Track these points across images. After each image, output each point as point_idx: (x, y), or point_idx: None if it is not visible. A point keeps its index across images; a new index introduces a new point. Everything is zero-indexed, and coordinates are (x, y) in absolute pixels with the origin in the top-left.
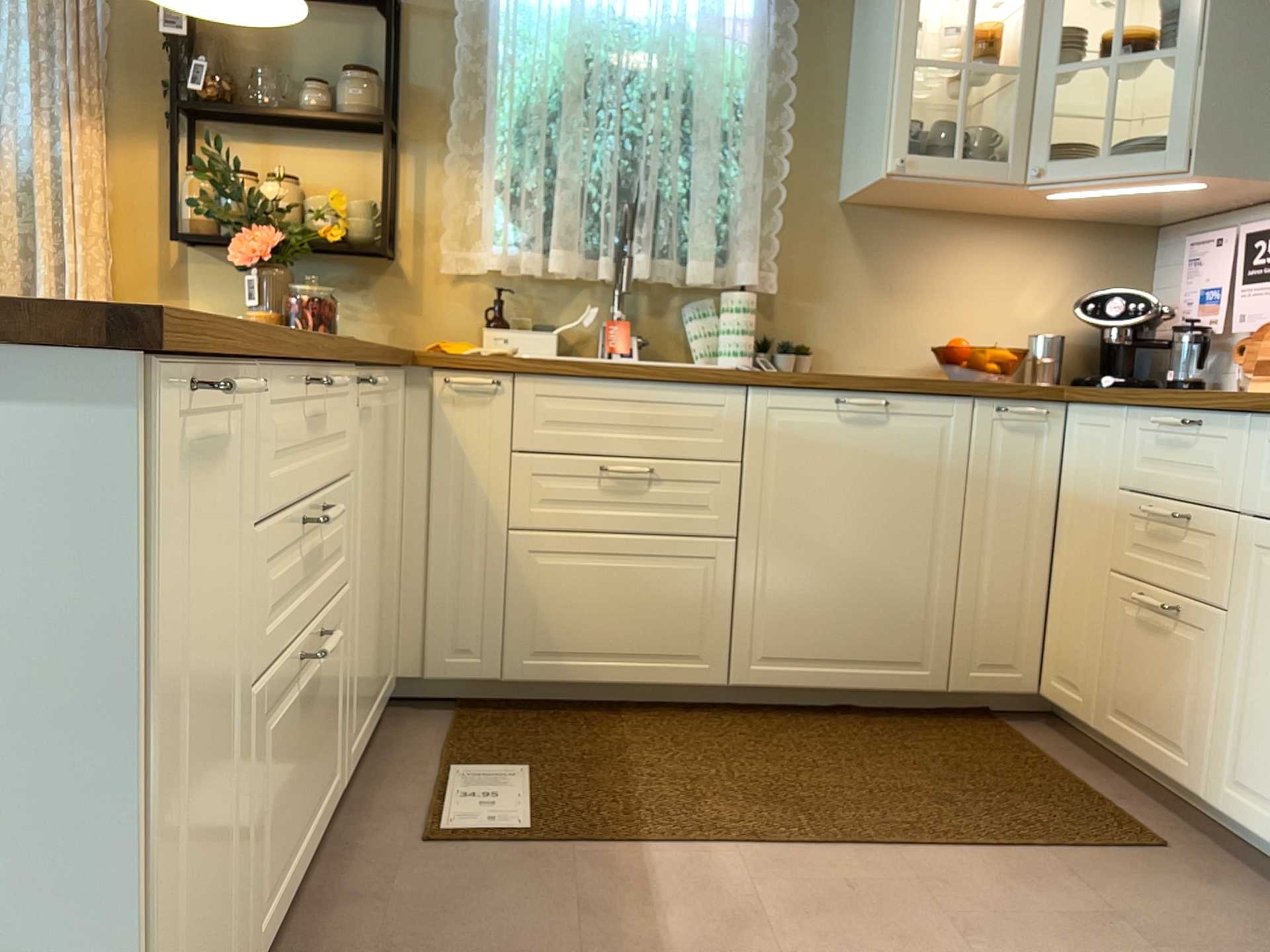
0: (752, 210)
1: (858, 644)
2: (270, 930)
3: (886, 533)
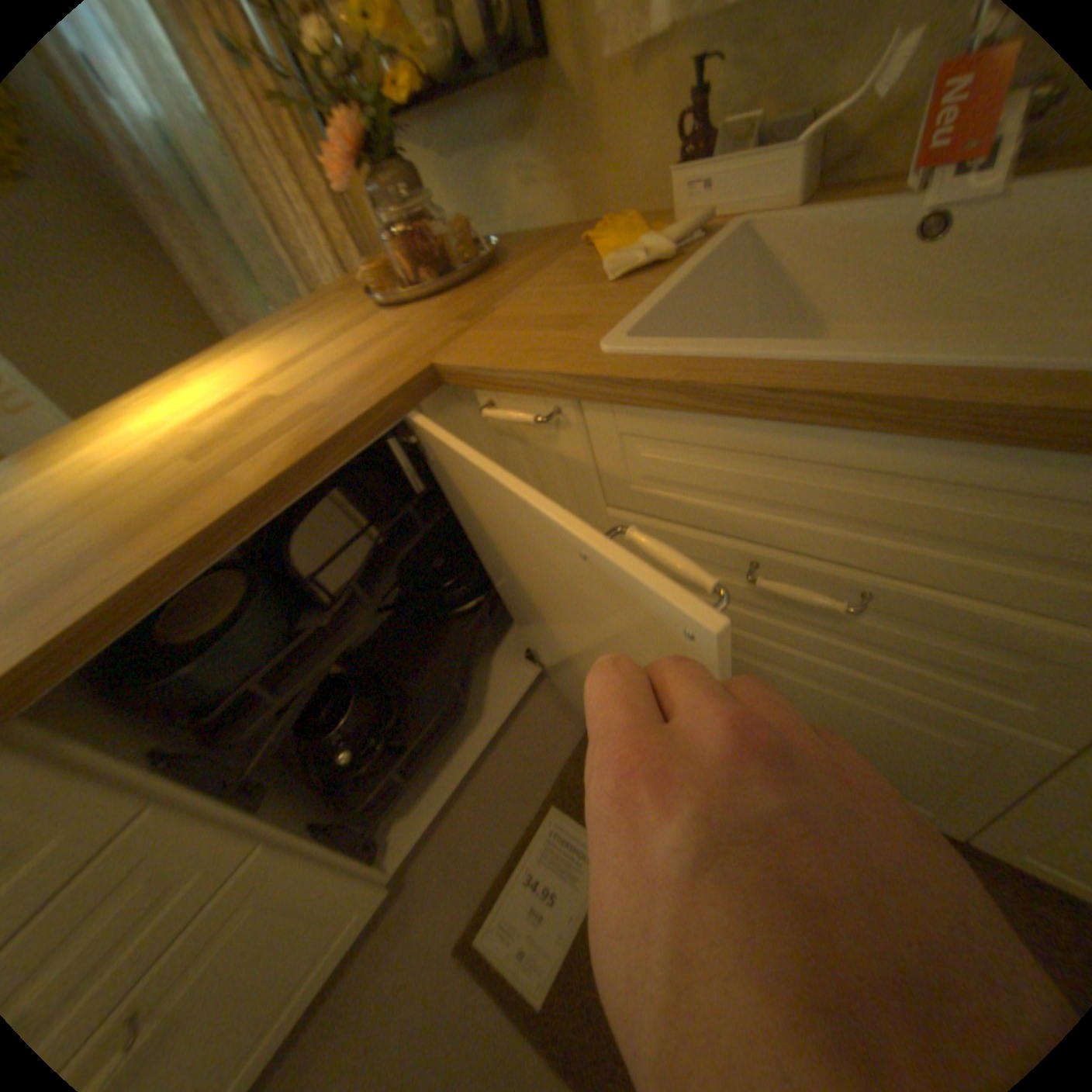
0: None
1: None
2: None
3: None
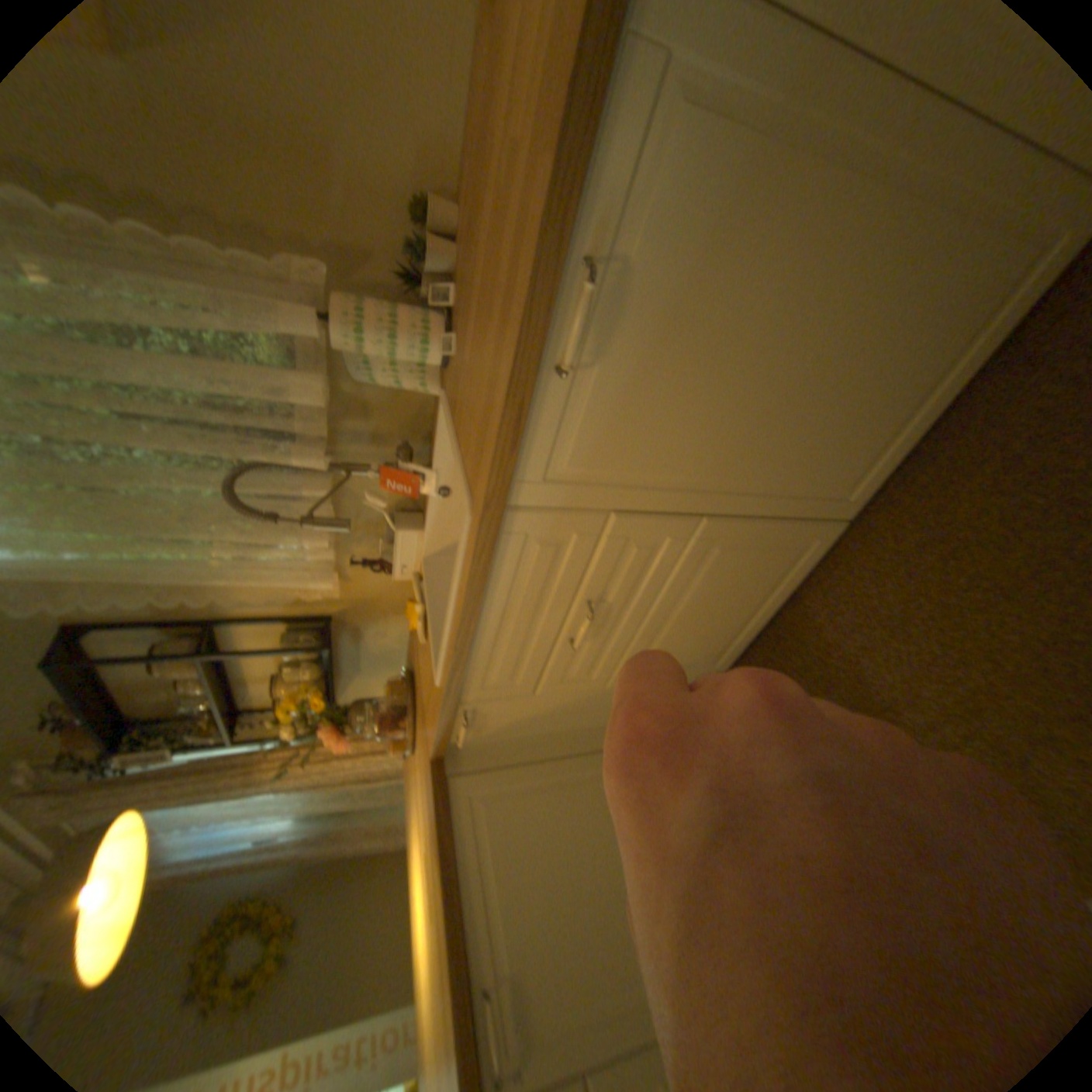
0: (197, 290)
1: (932, 365)
2: None
3: (820, 298)
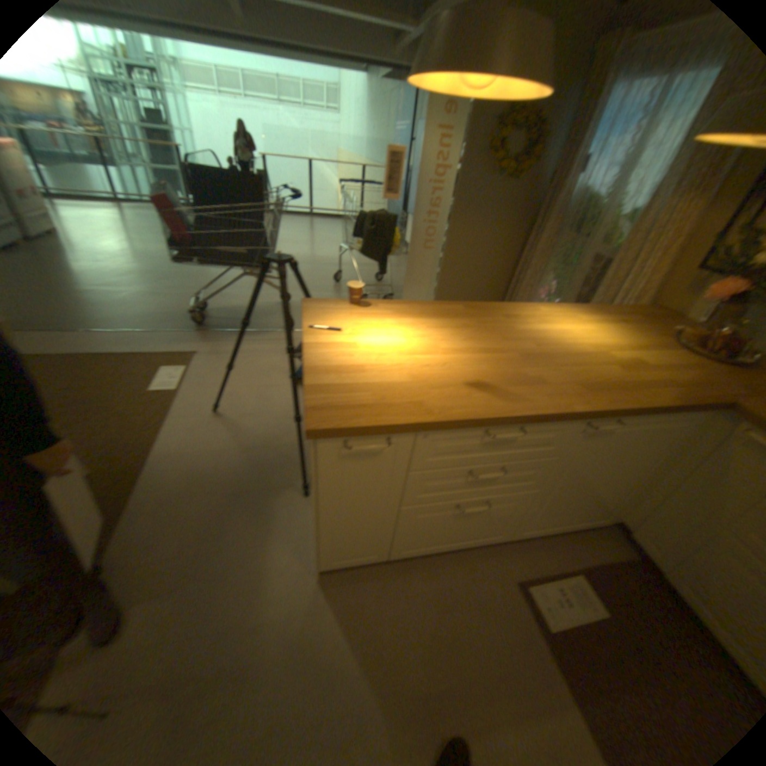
0: None
1: None
2: (424, 556)
3: None
